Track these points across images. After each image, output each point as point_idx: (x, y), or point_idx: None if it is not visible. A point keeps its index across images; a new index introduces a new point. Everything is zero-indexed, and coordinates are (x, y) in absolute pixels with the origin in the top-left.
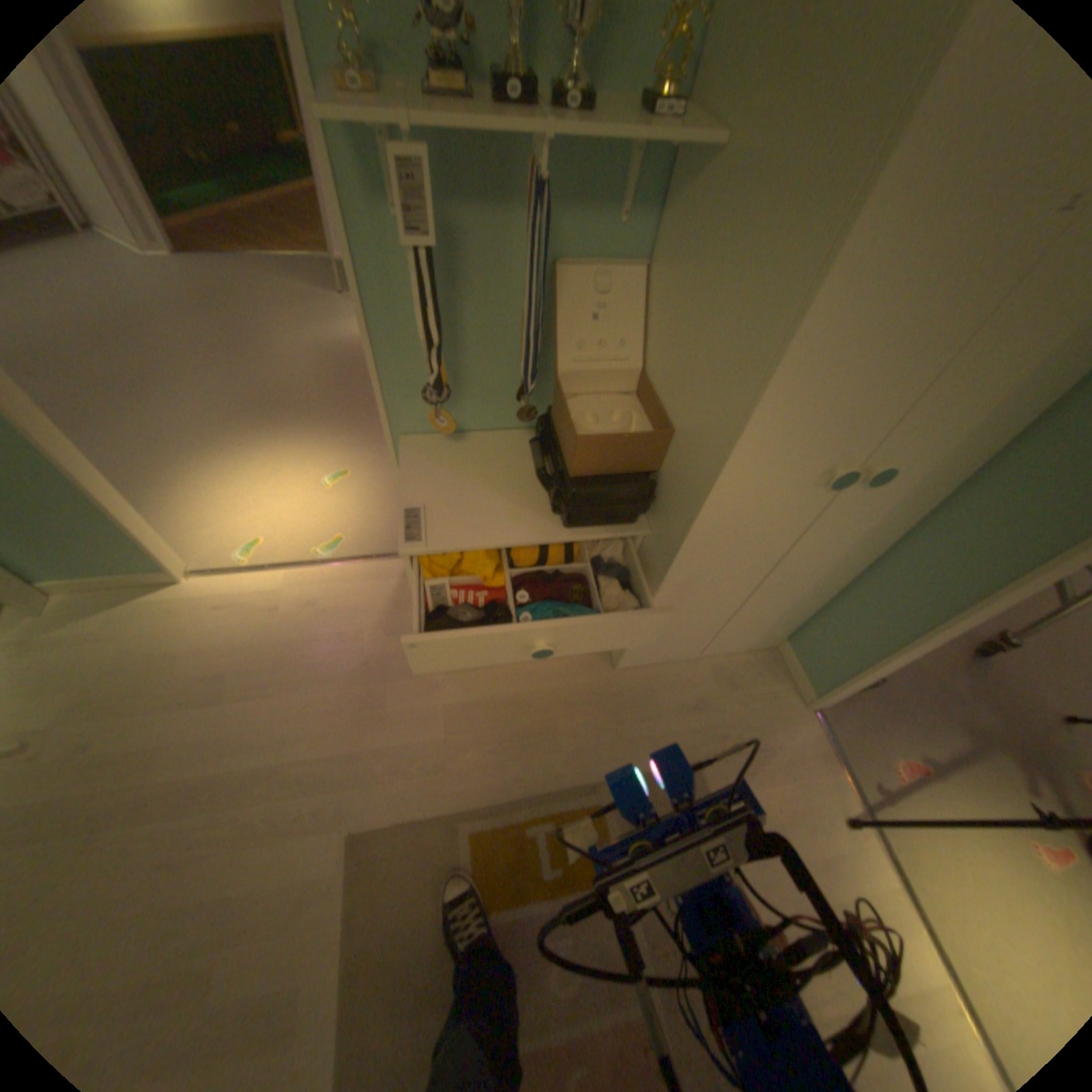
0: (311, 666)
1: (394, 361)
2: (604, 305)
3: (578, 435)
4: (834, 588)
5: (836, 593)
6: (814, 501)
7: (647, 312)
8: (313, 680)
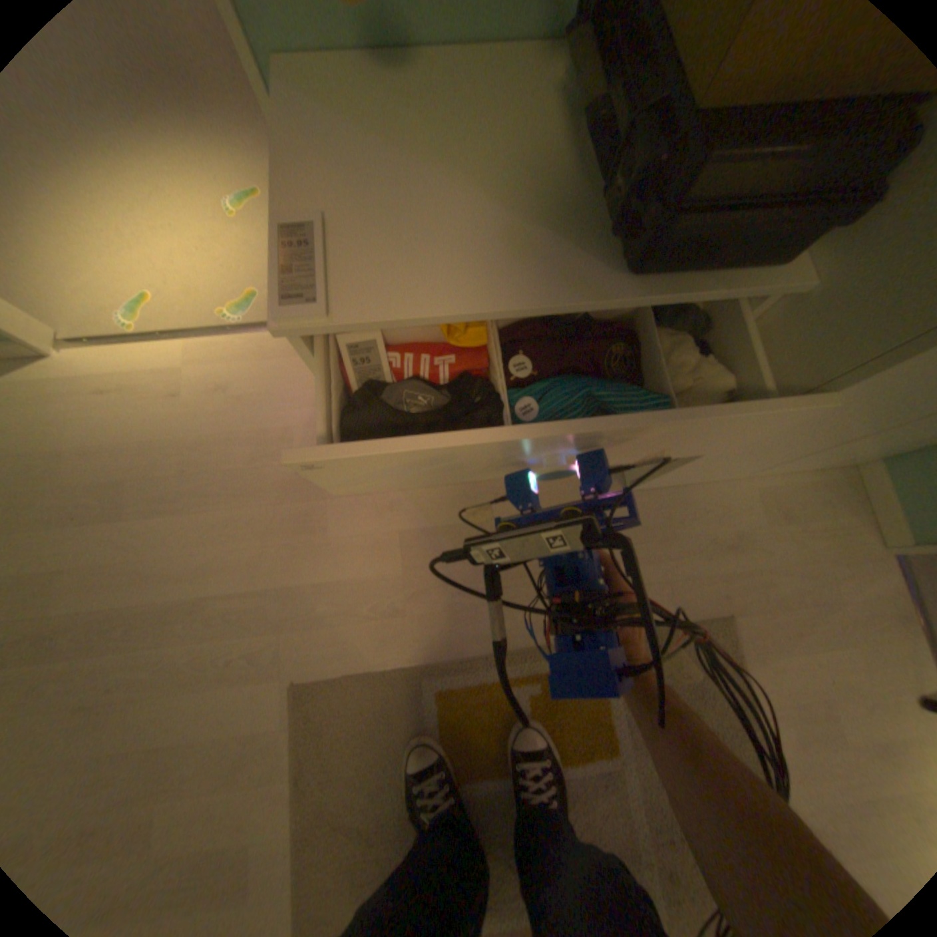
0: (229, 473)
1: None
2: None
3: None
4: None
5: None
6: None
7: None
8: (233, 492)
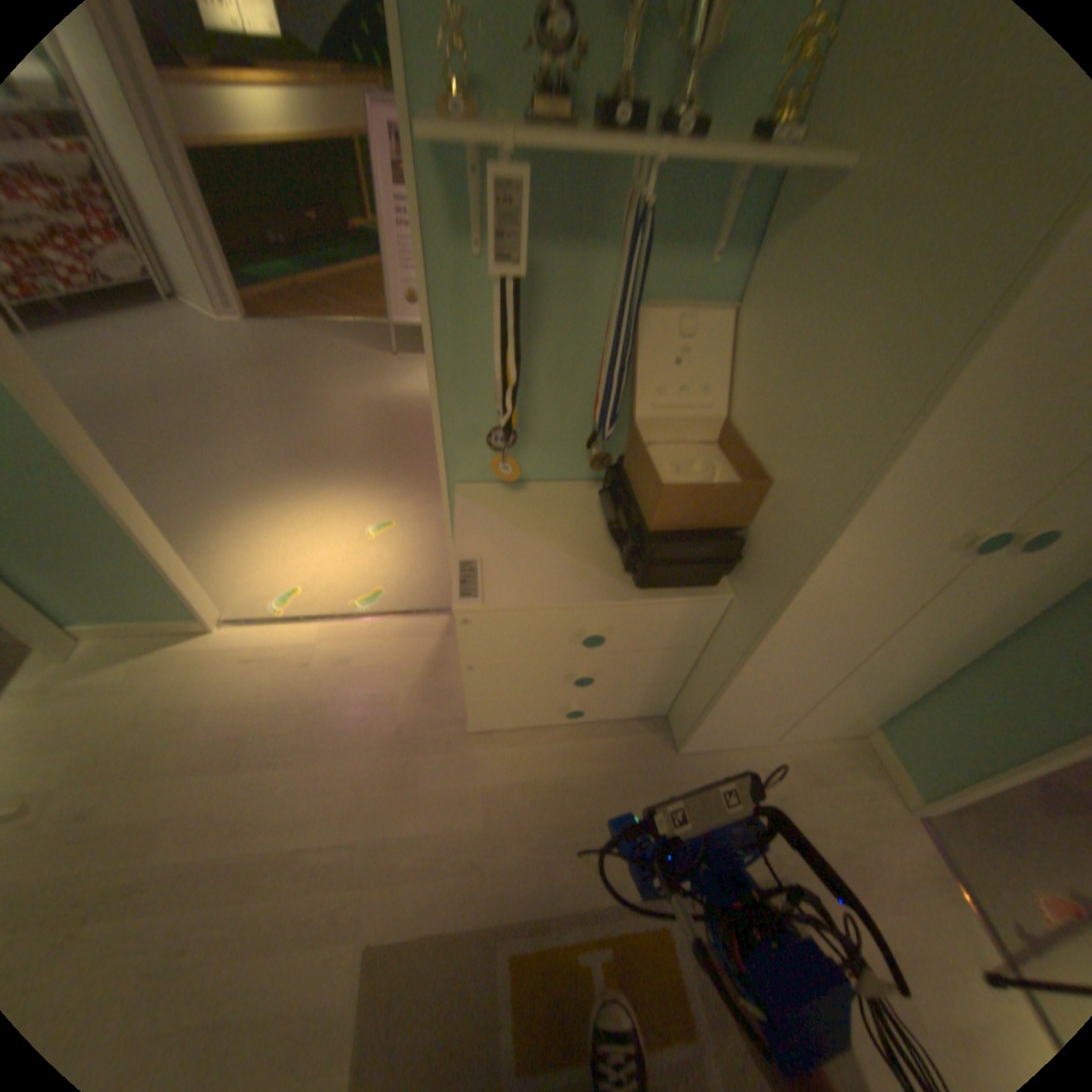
0: (339, 730)
1: (460, 403)
2: (689, 348)
3: (664, 482)
4: (947, 671)
5: (947, 676)
6: (948, 565)
7: (735, 355)
8: (340, 747)
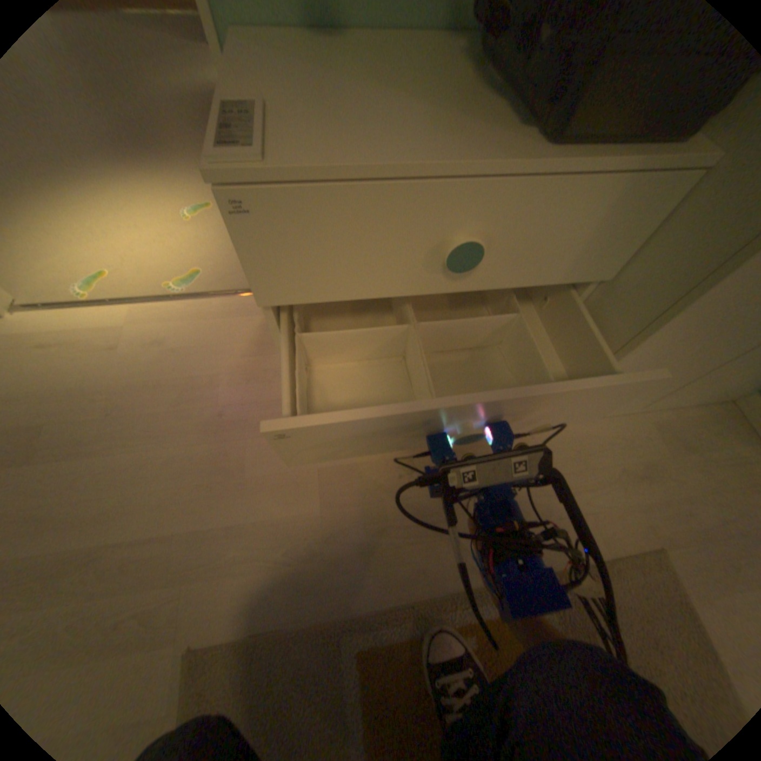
0: (152, 415)
1: None
2: None
3: None
4: None
5: None
6: None
7: None
8: (153, 433)
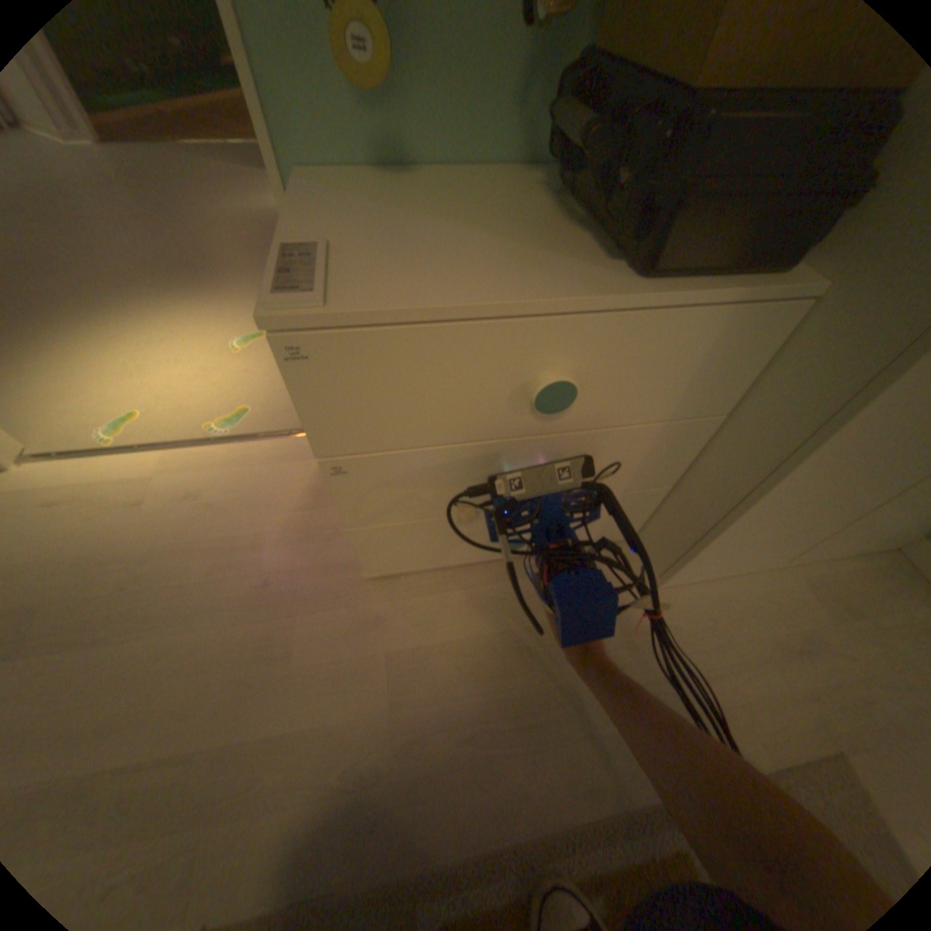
0: (179, 588)
1: None
2: None
3: None
4: None
5: None
6: None
7: None
8: (178, 612)
